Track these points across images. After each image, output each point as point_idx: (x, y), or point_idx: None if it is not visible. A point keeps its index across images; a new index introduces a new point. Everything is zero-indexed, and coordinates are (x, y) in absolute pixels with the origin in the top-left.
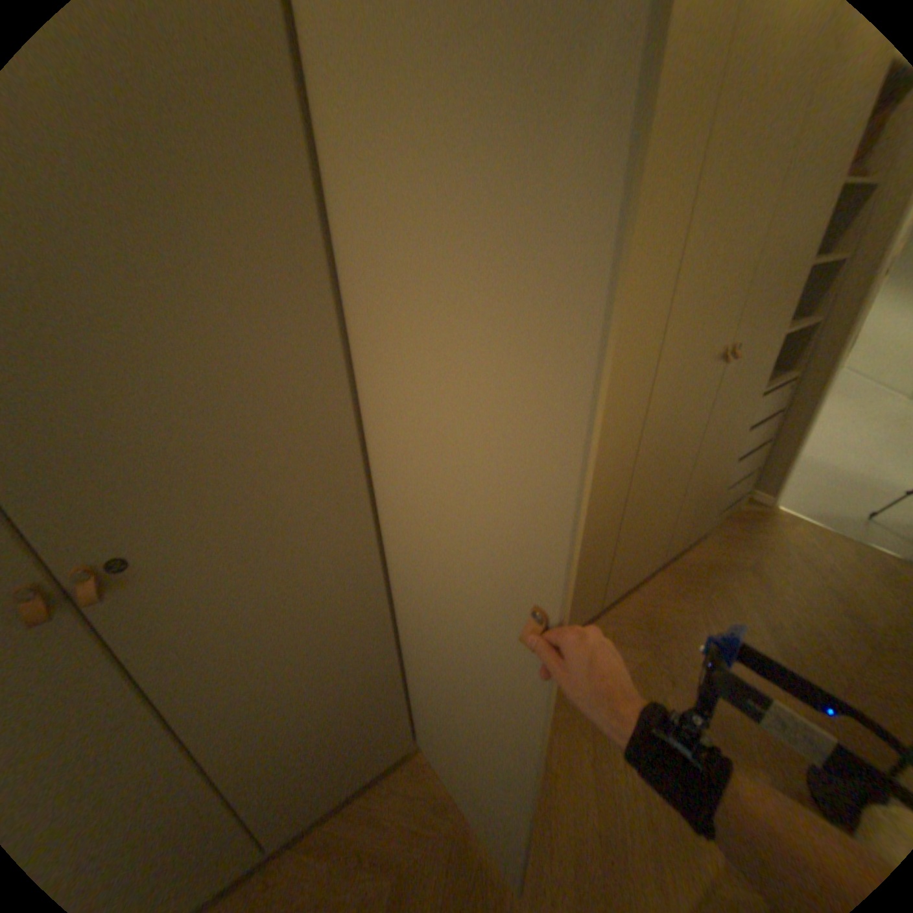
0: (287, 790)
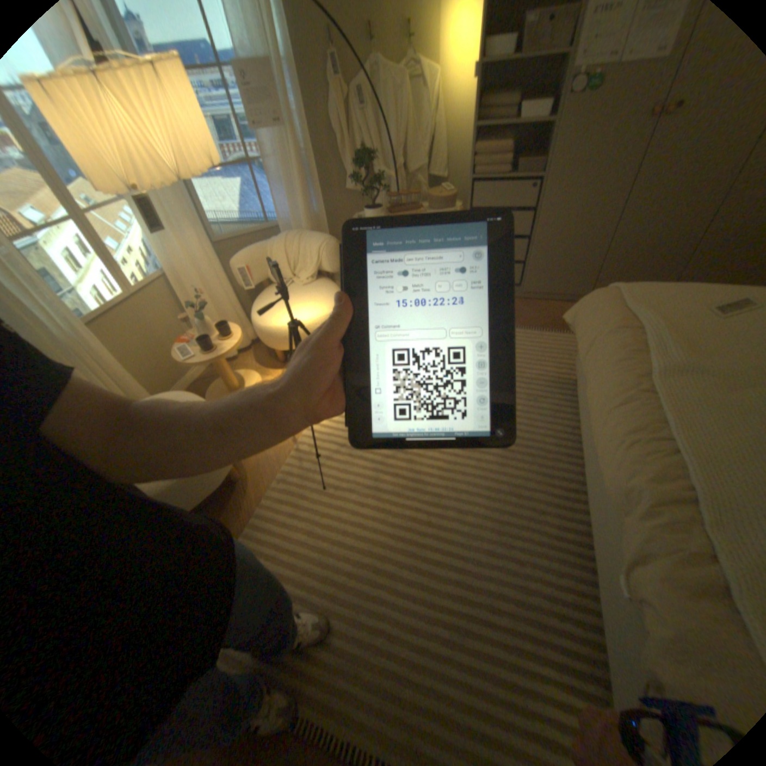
0: (620, 265)
